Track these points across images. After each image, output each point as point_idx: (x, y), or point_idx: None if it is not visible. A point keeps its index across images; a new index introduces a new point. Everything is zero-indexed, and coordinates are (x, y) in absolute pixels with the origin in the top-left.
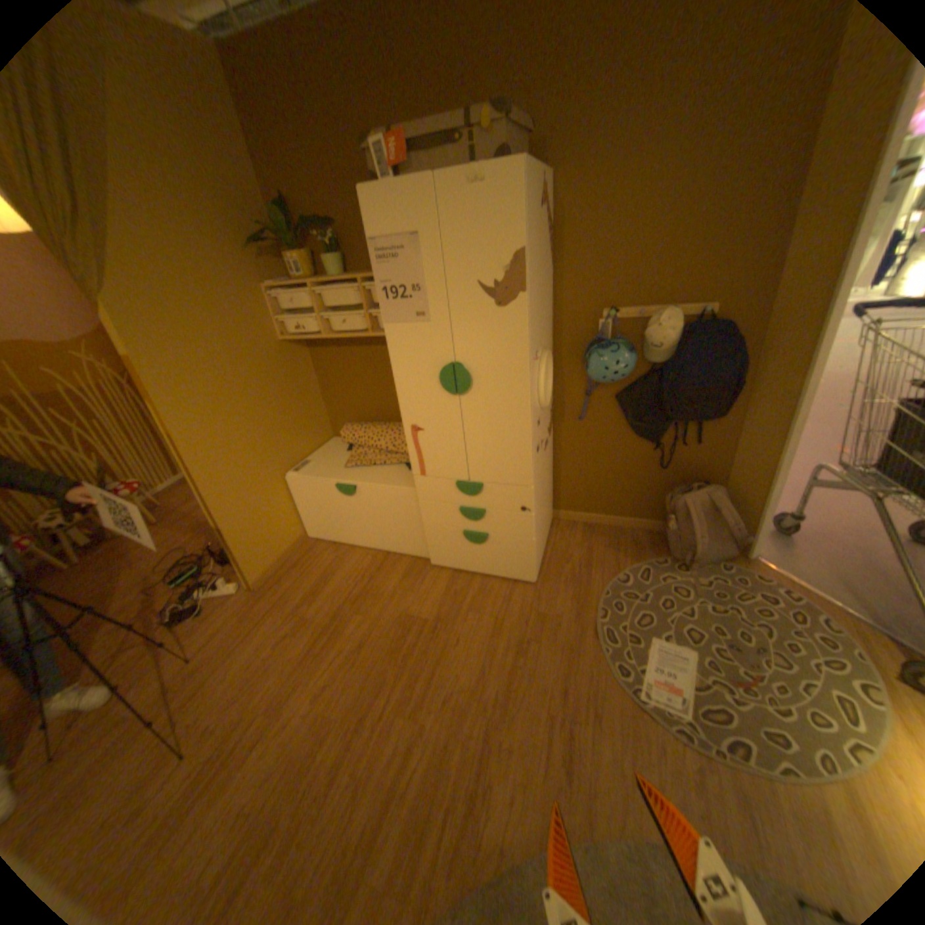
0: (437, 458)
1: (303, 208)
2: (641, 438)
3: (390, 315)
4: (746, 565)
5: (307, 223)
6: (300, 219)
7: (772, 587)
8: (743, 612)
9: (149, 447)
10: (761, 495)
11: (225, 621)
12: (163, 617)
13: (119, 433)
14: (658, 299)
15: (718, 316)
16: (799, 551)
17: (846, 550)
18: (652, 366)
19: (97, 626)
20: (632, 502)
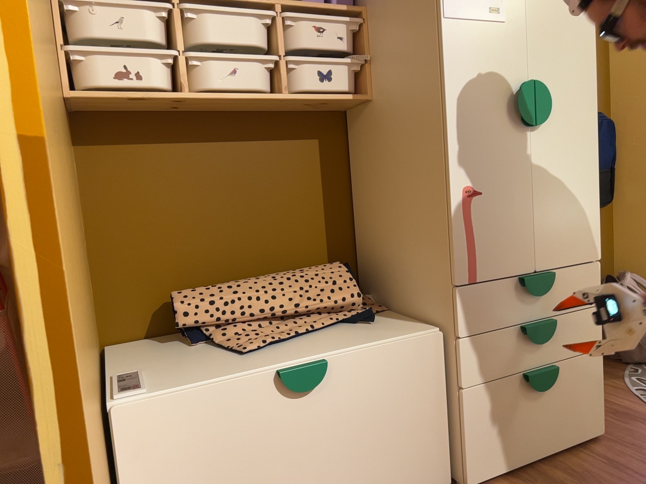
0: (498, 240)
1: None
2: None
3: (456, 4)
4: None
5: None
6: None
7: None
8: None
9: None
10: None
11: None
12: None
13: None
14: None
15: None
16: None
17: None
18: None
19: None
20: None
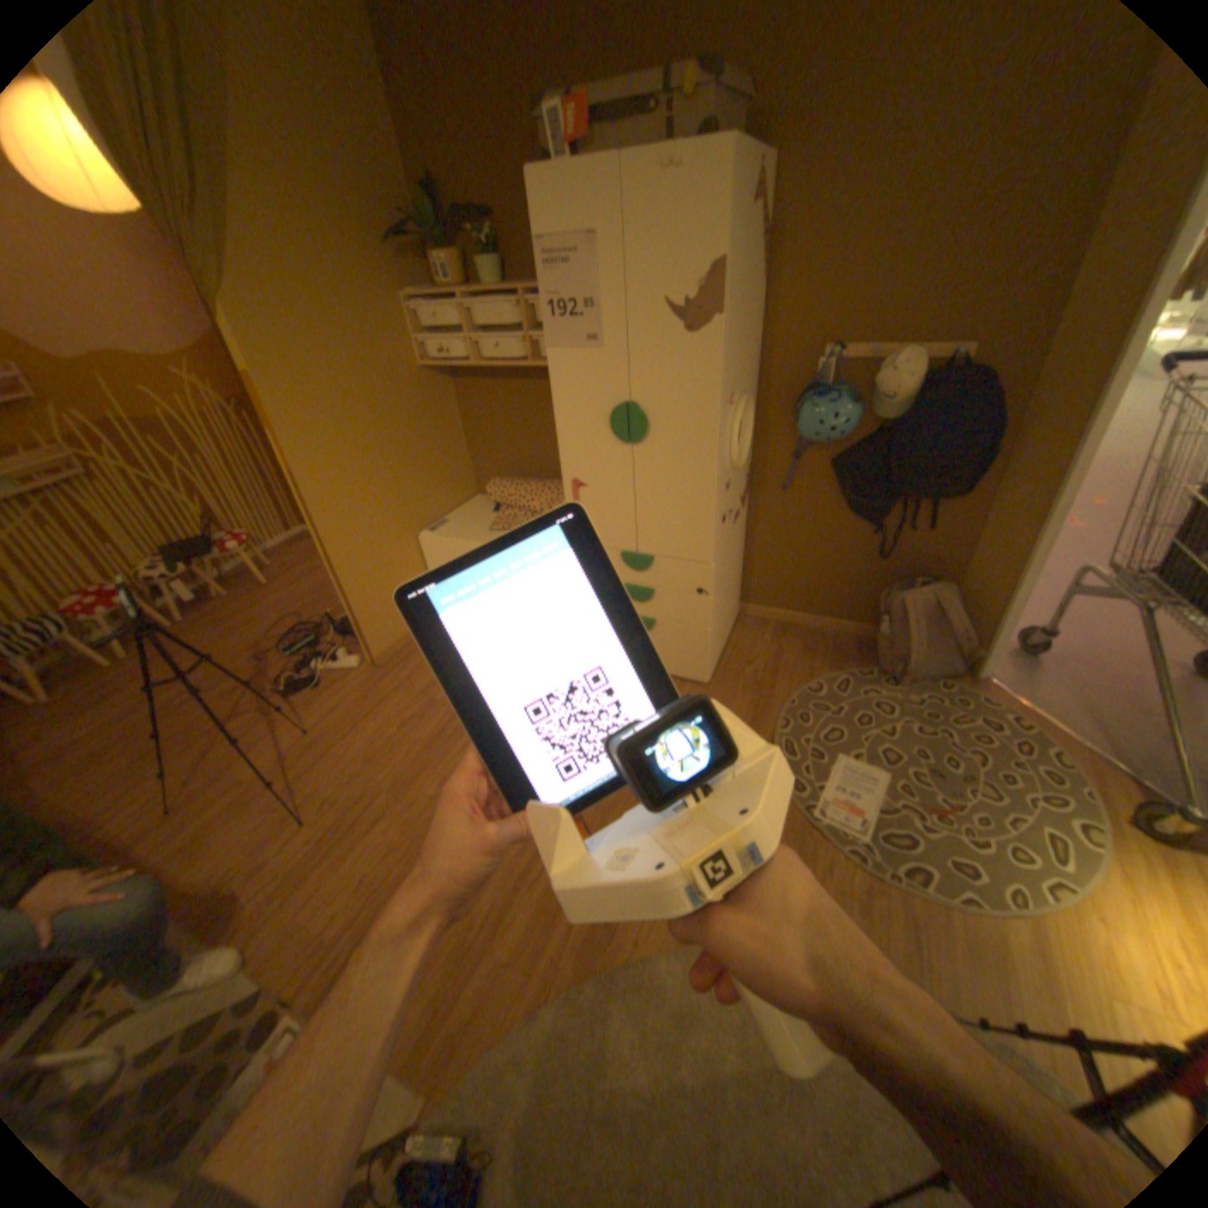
0: (600, 523)
1: (455, 193)
2: (858, 518)
3: (555, 338)
4: (972, 685)
5: (459, 214)
6: (451, 209)
7: (999, 712)
8: (956, 736)
9: (258, 494)
10: (1002, 598)
11: (346, 696)
12: (278, 685)
13: (225, 474)
14: (898, 334)
15: (974, 361)
16: (1044, 674)
17: (1103, 676)
18: (881, 424)
19: (207, 689)
20: (840, 599)
